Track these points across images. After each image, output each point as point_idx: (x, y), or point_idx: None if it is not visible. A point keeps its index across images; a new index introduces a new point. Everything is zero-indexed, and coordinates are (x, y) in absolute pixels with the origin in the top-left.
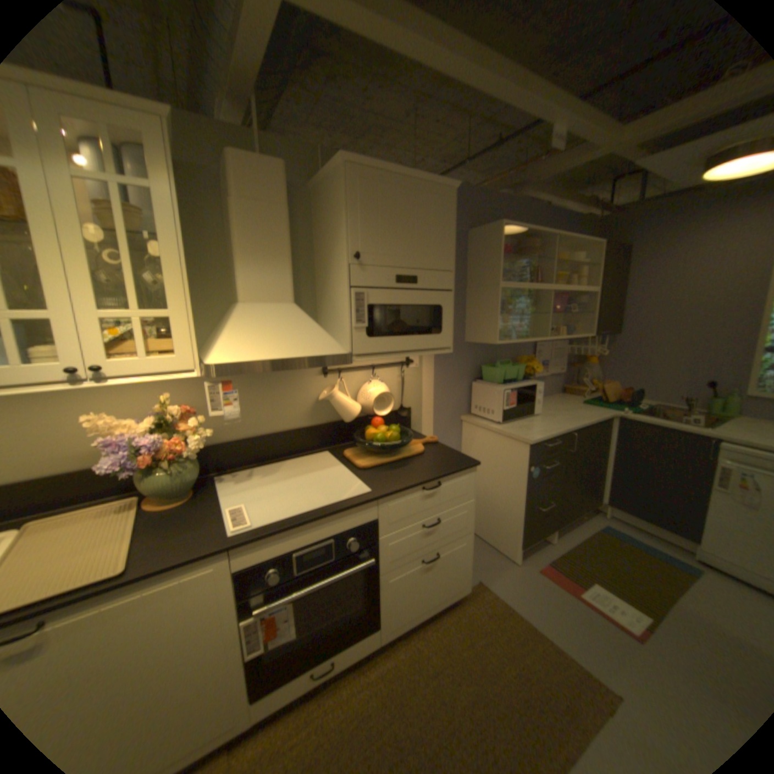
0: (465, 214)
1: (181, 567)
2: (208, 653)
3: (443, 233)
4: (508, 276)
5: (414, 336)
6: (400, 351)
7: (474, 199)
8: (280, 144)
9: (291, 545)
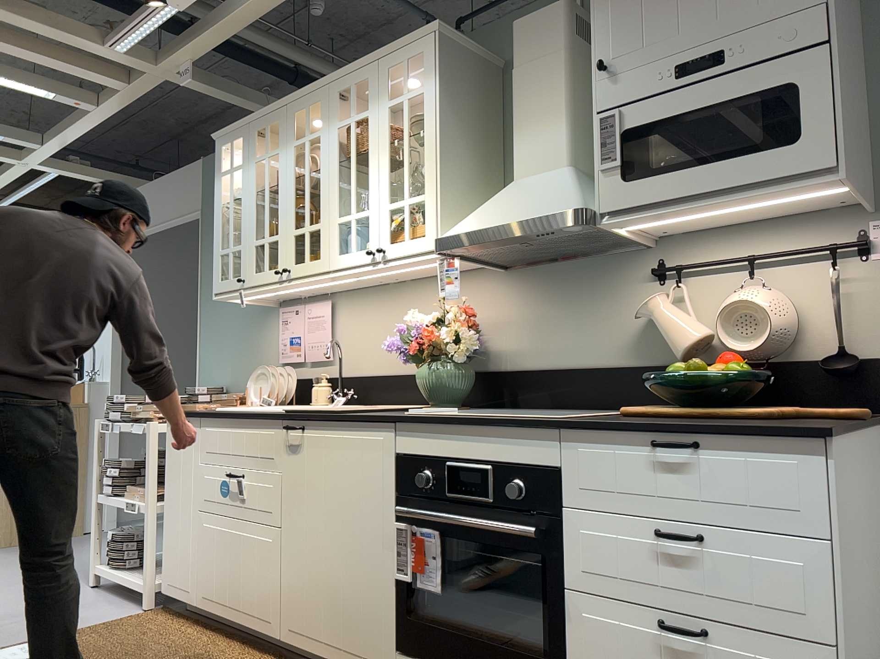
0: None
1: (361, 421)
2: (371, 539)
3: None
4: None
5: (718, 163)
6: (695, 196)
7: None
8: None
9: (446, 449)
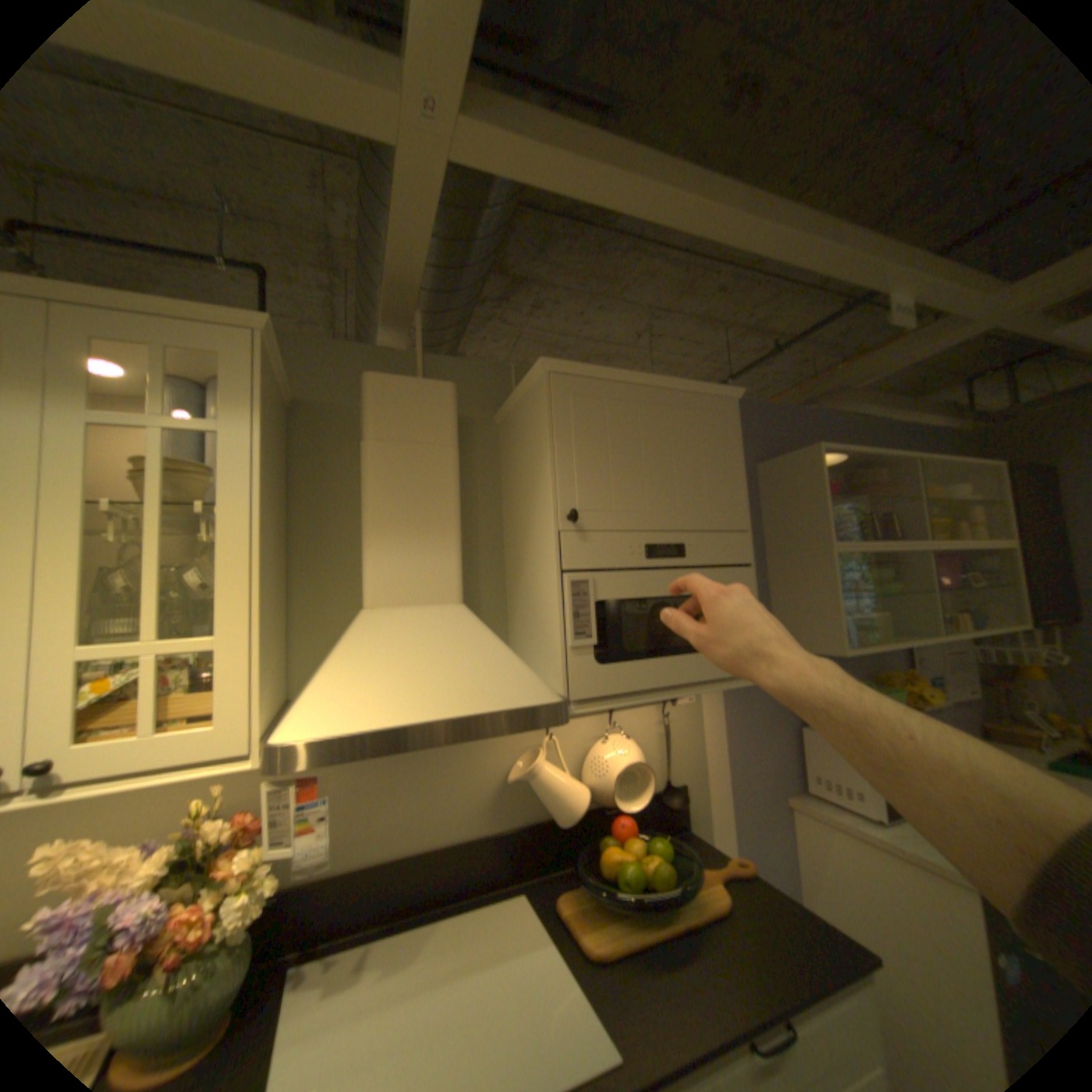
0: (747, 442)
1: None
2: None
3: (722, 470)
4: (839, 532)
5: (686, 656)
6: (661, 685)
7: (757, 420)
8: (453, 368)
9: None
